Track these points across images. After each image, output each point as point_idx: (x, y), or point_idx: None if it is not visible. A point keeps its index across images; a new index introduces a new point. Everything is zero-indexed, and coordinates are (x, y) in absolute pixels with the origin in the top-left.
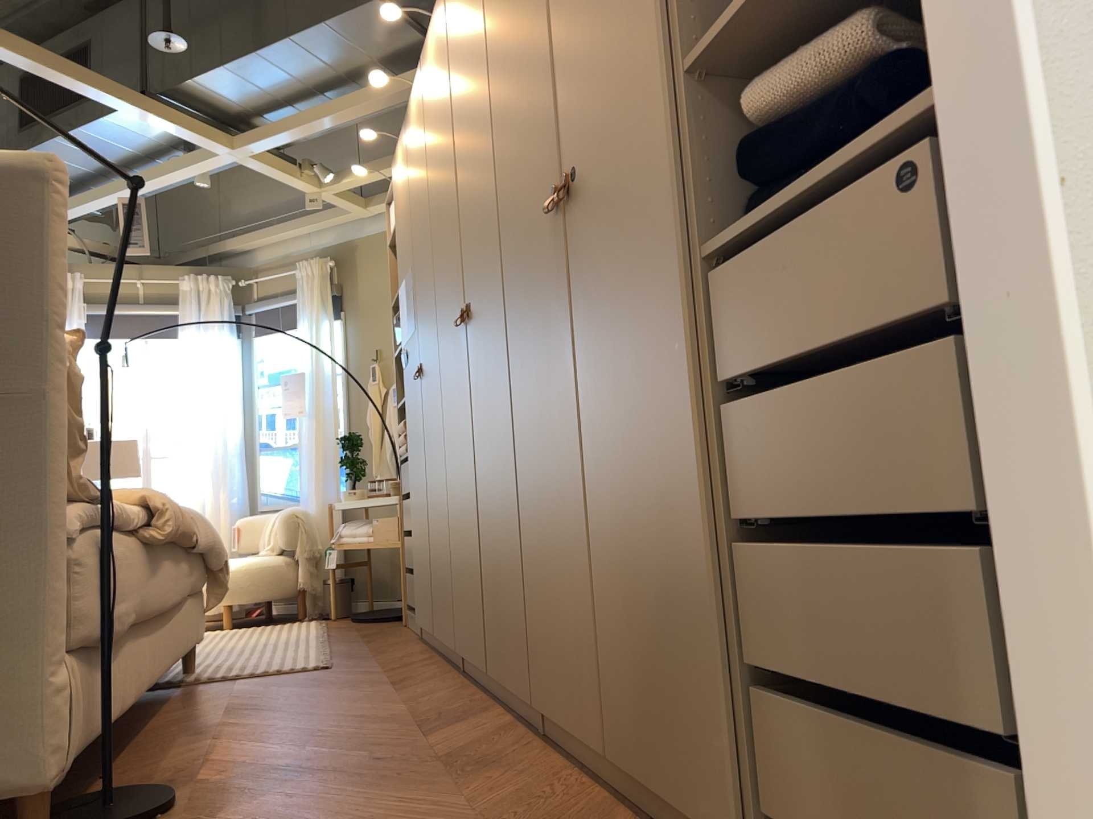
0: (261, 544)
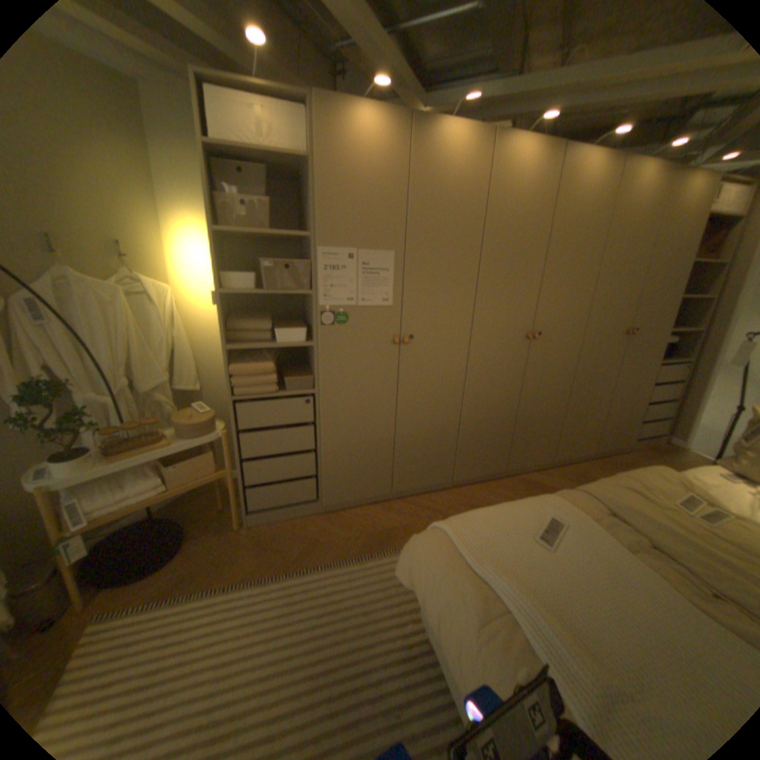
0: None
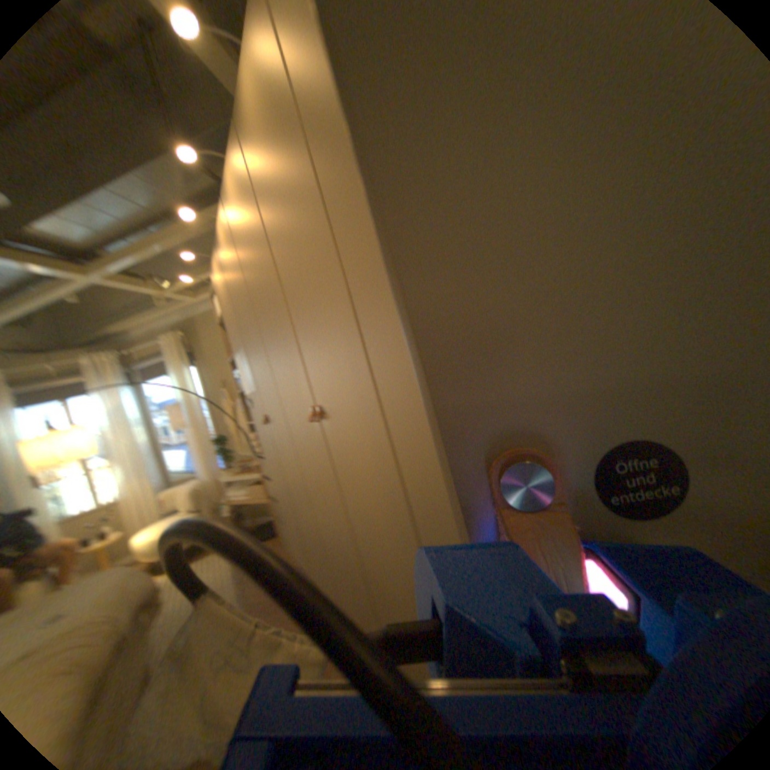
0: (174, 505)
